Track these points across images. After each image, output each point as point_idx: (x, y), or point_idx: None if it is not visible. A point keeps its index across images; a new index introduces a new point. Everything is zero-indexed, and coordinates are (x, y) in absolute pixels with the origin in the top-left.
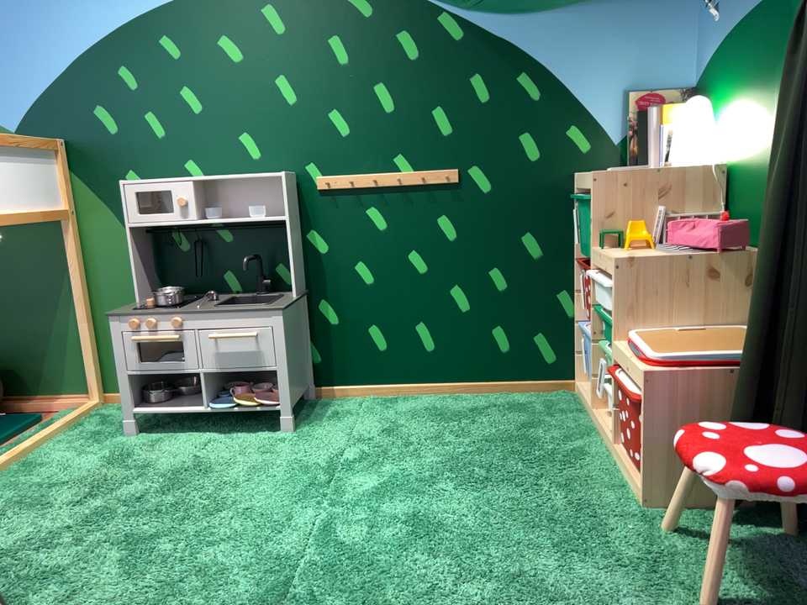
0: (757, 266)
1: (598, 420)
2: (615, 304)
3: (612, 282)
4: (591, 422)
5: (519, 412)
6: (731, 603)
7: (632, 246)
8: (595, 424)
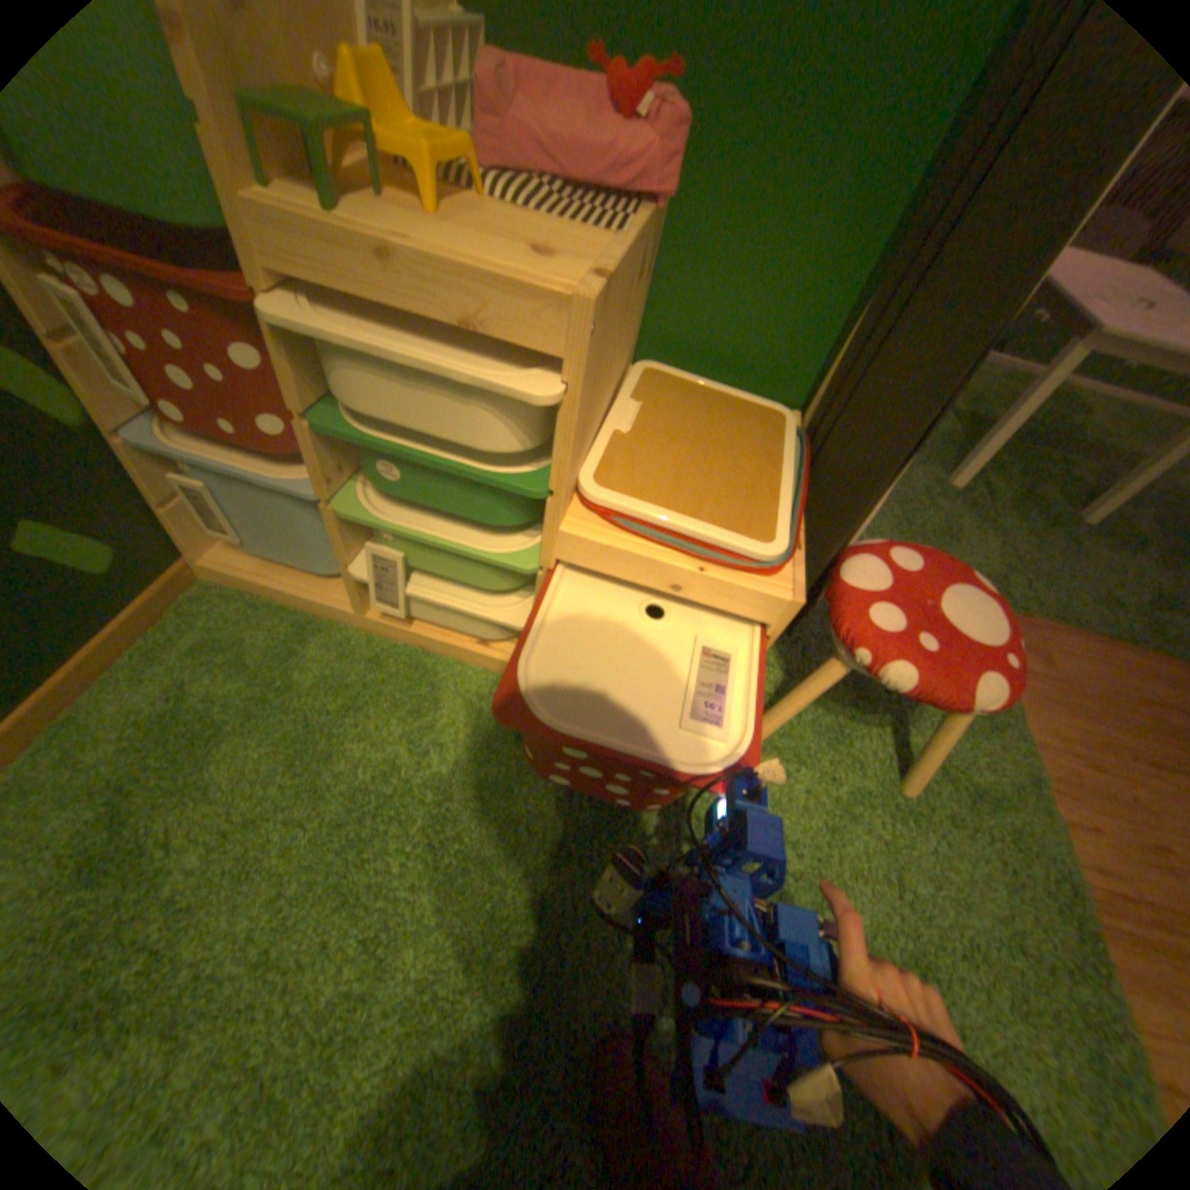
0: (665, 229)
1: (417, 631)
2: (574, 444)
3: (512, 371)
4: (378, 635)
5: (221, 744)
6: (895, 761)
7: (362, 175)
8: (400, 636)
